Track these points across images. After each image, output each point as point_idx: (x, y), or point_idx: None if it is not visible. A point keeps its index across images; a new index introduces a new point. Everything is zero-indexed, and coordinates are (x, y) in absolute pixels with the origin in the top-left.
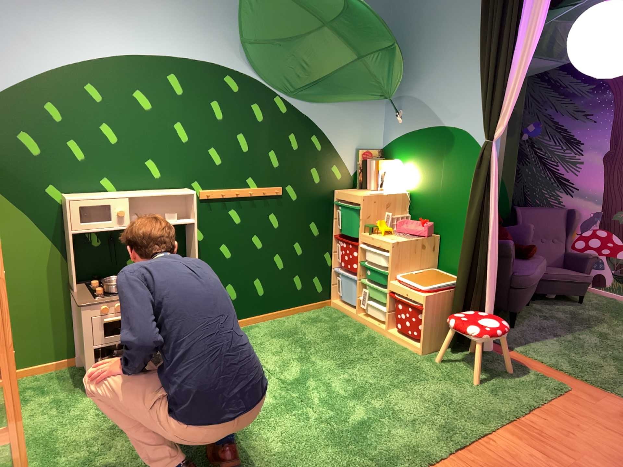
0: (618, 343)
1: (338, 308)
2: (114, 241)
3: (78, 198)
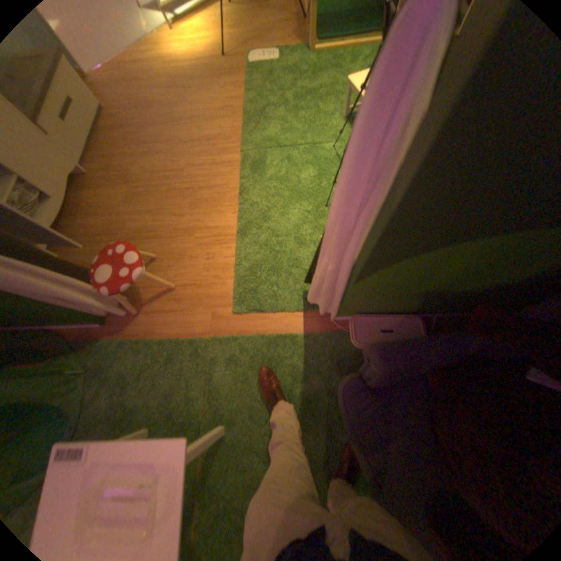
0: (243, 476)
1: None
2: None
3: None
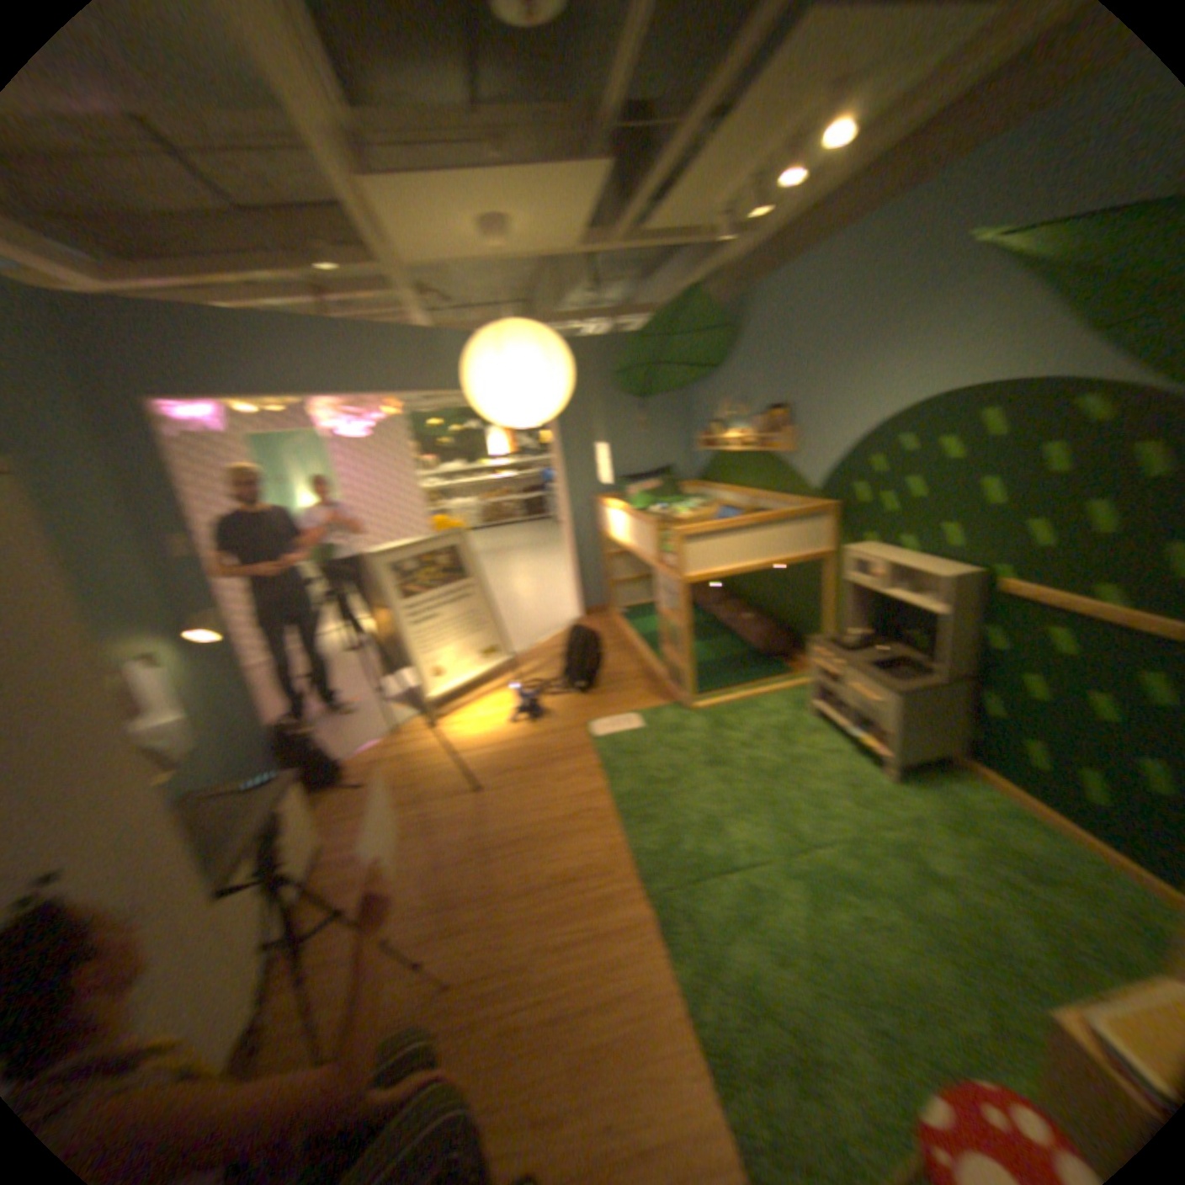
0: None
1: None
2: (901, 603)
3: (857, 550)
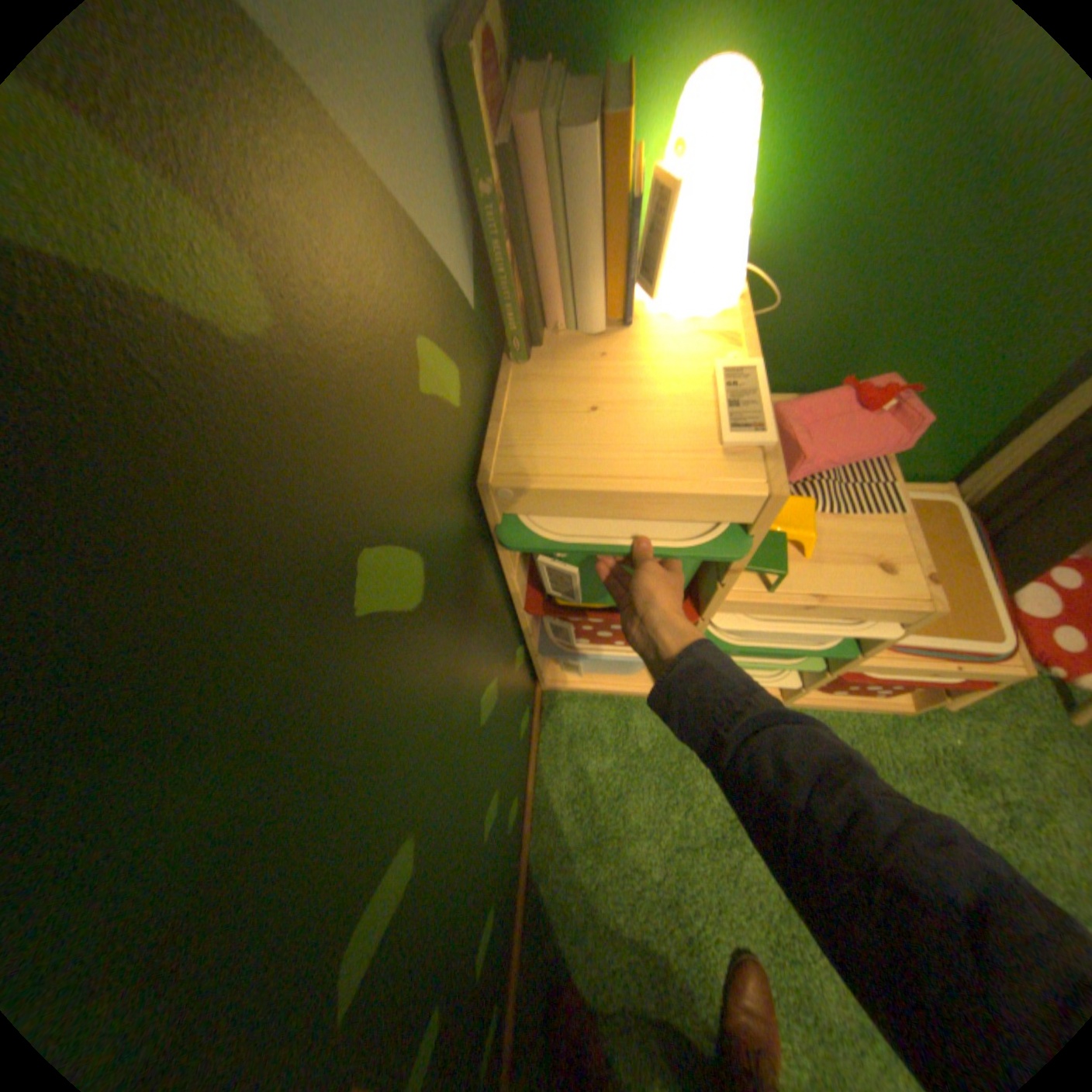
0: None
1: (574, 689)
2: None
3: None
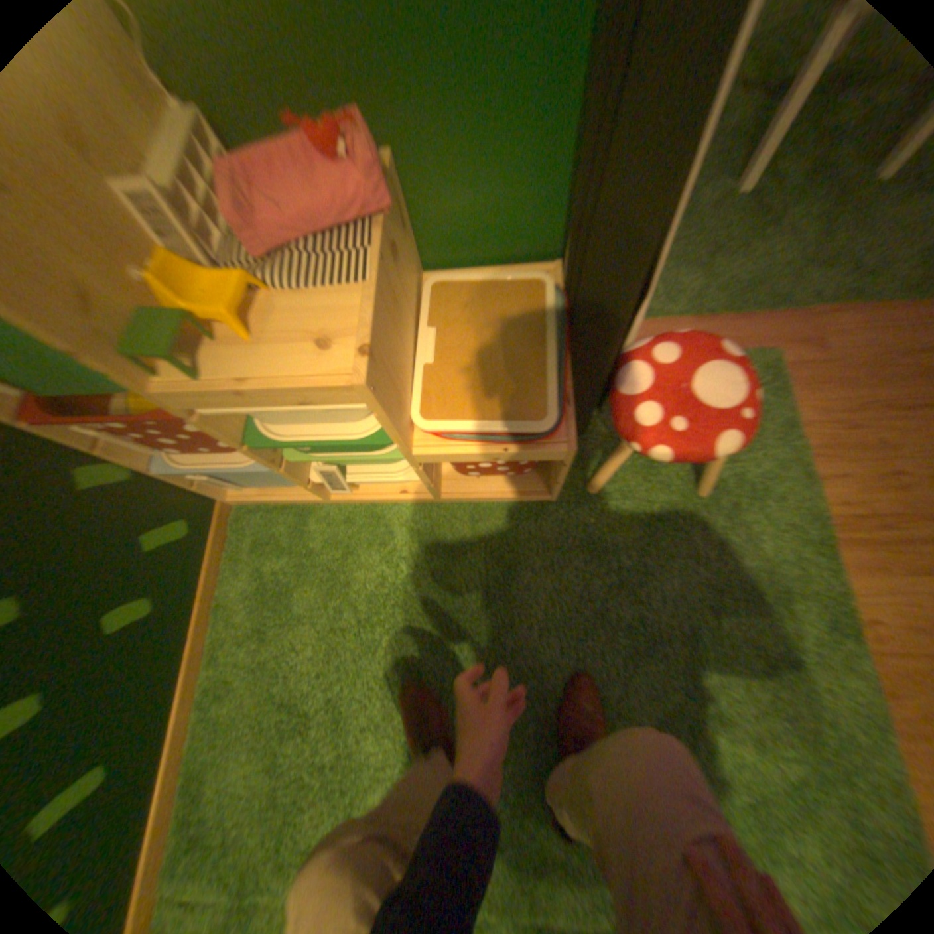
0: None
1: (257, 502)
2: None
3: None
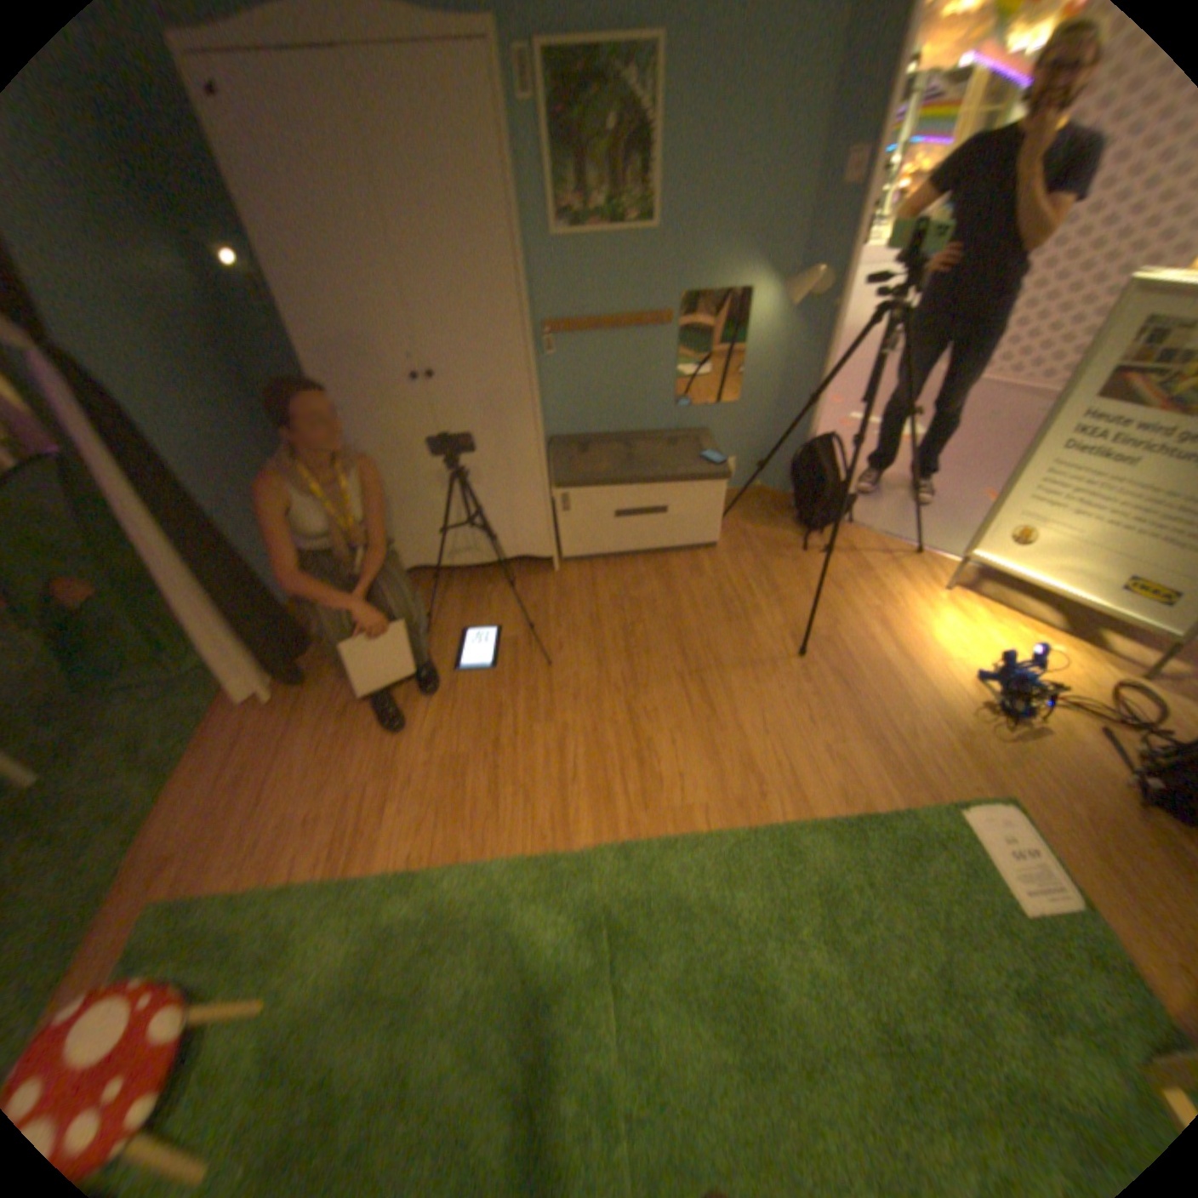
0: None
1: None
2: None
3: None
